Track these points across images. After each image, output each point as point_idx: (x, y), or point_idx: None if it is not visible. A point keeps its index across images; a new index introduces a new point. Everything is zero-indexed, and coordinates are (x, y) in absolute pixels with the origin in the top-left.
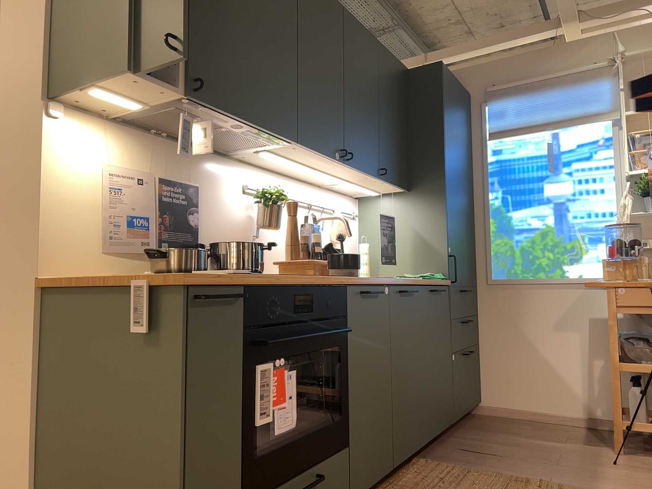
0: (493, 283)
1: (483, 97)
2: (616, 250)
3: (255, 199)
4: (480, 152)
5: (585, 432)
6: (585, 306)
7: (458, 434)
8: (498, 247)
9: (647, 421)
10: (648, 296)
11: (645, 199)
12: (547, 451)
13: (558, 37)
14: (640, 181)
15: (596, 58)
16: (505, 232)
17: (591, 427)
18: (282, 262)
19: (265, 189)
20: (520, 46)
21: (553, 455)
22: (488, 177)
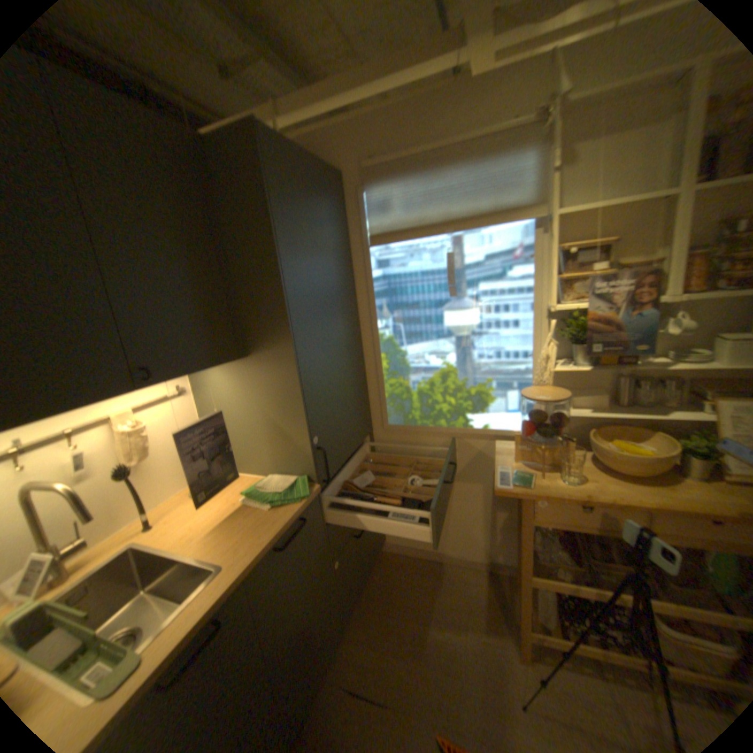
0: (389, 428)
1: (361, 175)
2: (534, 423)
3: None
4: (363, 261)
5: (487, 590)
6: (490, 460)
7: (351, 629)
8: (393, 388)
9: (556, 622)
10: (580, 516)
11: (576, 345)
12: (446, 672)
13: (465, 63)
14: (569, 311)
15: (522, 105)
16: (400, 371)
17: (492, 574)
18: None
19: None
20: (410, 83)
21: (452, 690)
22: (375, 299)
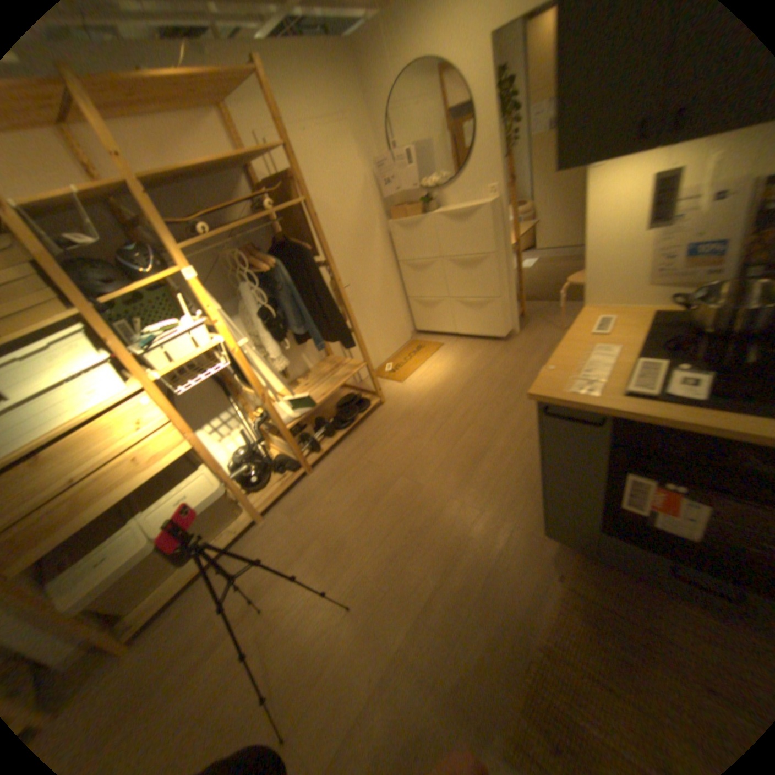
0: None
1: None
2: None
3: None
4: None
5: None
6: None
7: None
8: None
9: None
10: None
11: None
12: None
13: None
14: None
15: None
16: None
17: None
18: None
19: None
20: None
21: None
22: None
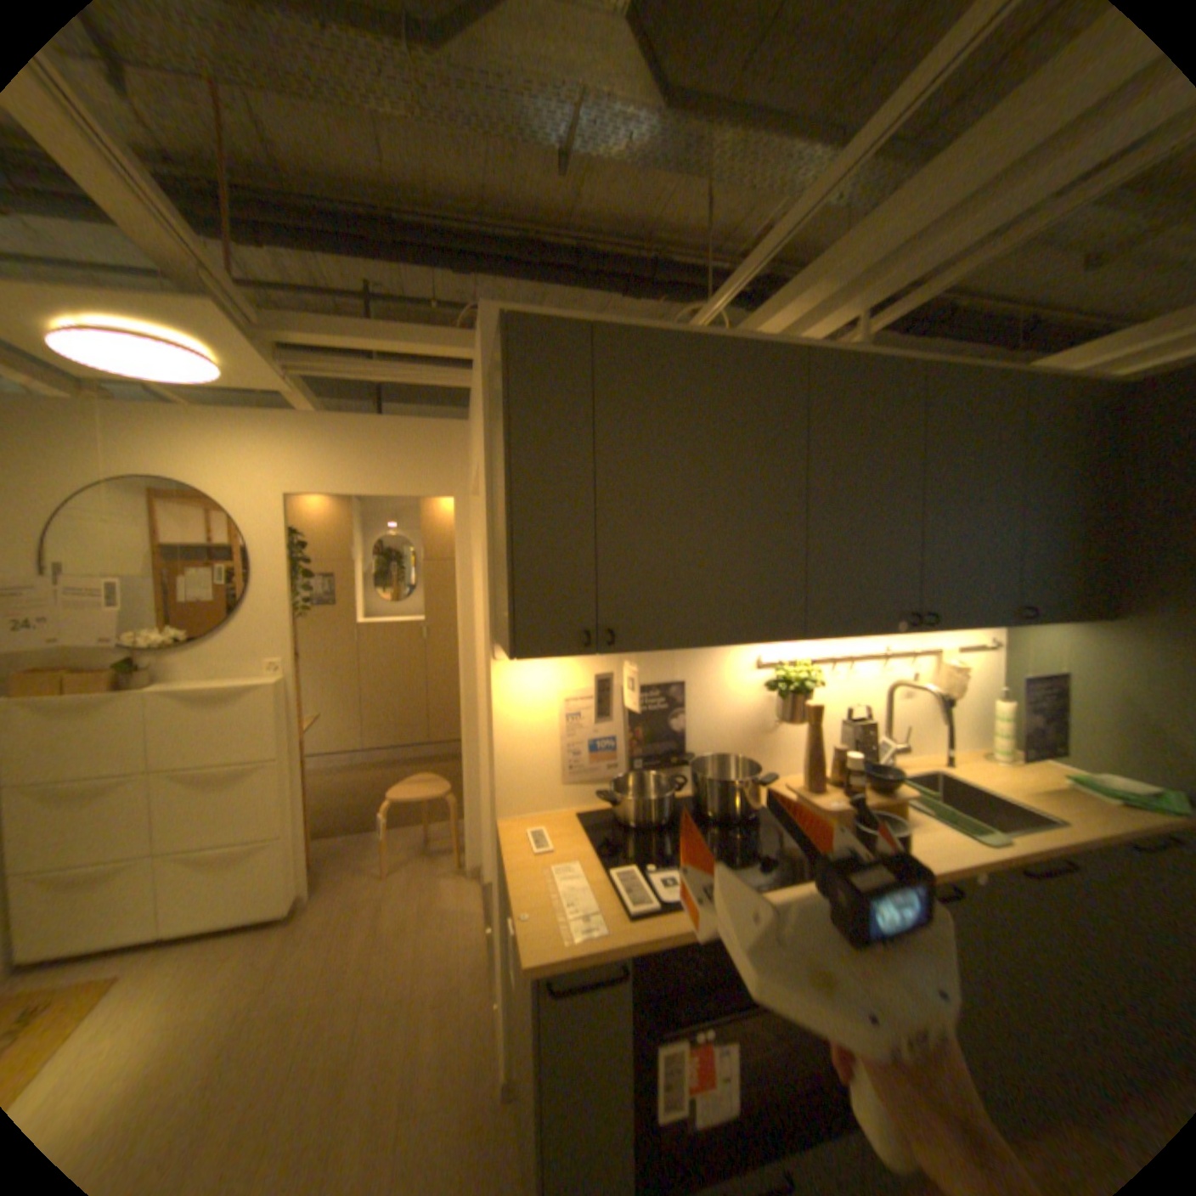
0: None
1: None
2: None
3: (769, 685)
4: None
5: None
6: None
7: None
8: None
9: None
10: None
11: None
12: None
13: None
14: None
15: None
16: None
17: None
18: (795, 792)
19: (785, 668)
20: None
21: None
22: None
